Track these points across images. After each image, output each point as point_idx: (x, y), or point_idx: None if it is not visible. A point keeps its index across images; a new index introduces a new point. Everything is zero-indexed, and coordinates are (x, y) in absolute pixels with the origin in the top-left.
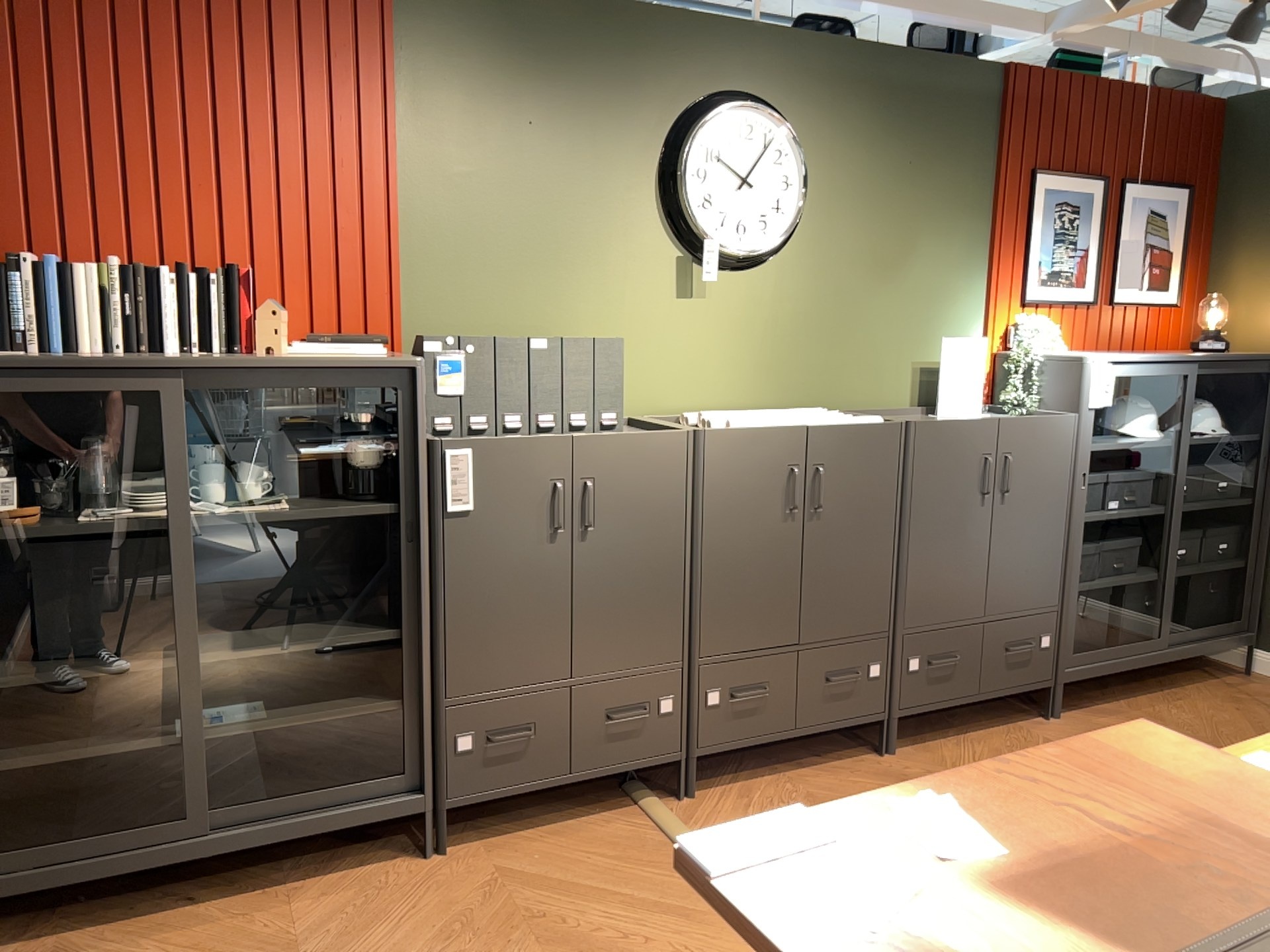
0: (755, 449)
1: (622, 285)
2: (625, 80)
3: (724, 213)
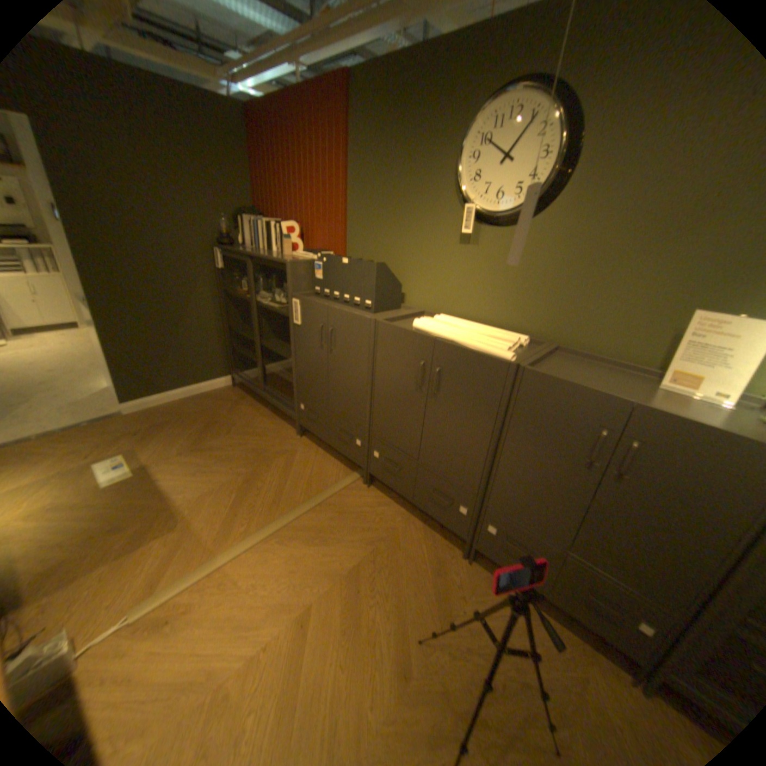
0: (403, 341)
1: (430, 234)
2: (445, 94)
3: (488, 183)
